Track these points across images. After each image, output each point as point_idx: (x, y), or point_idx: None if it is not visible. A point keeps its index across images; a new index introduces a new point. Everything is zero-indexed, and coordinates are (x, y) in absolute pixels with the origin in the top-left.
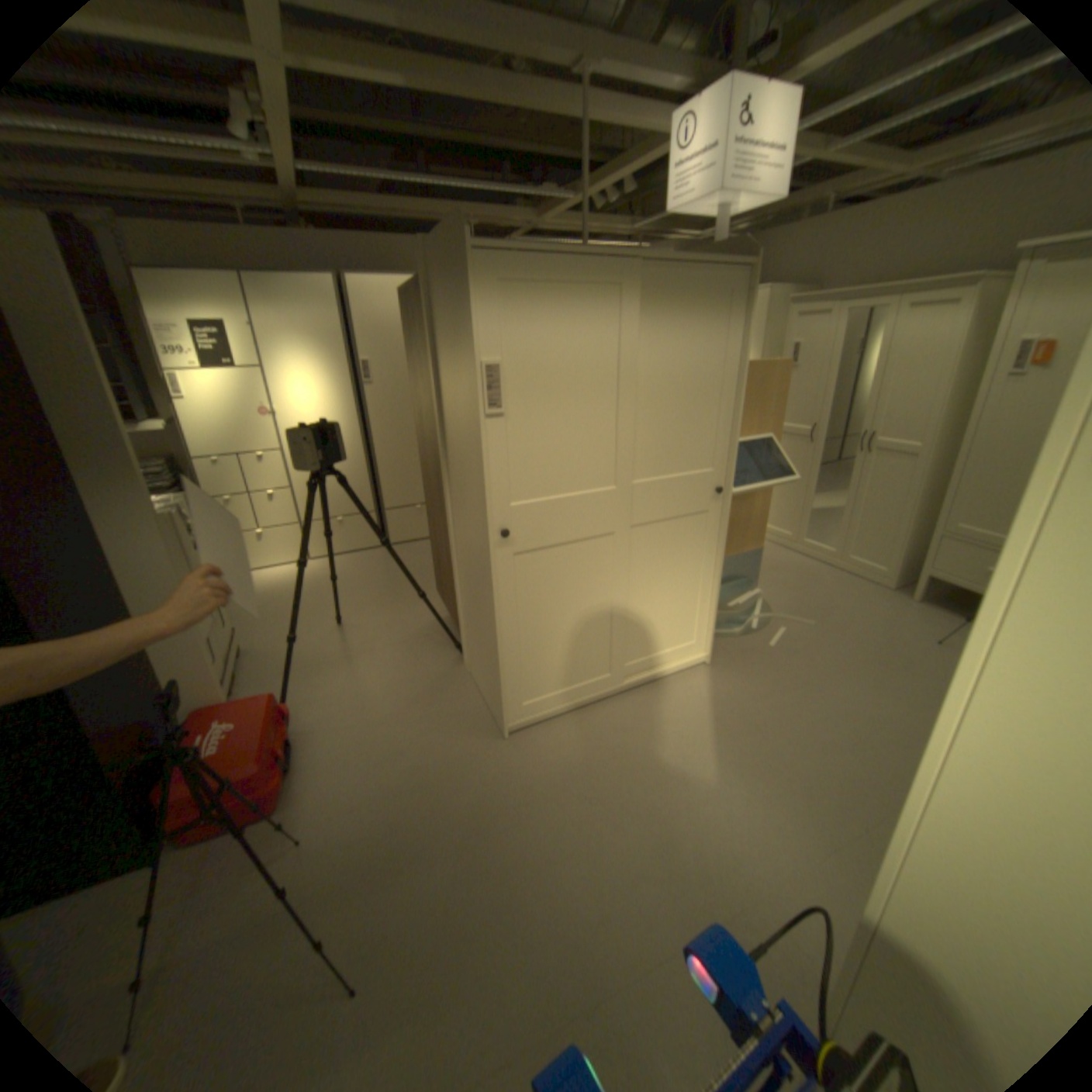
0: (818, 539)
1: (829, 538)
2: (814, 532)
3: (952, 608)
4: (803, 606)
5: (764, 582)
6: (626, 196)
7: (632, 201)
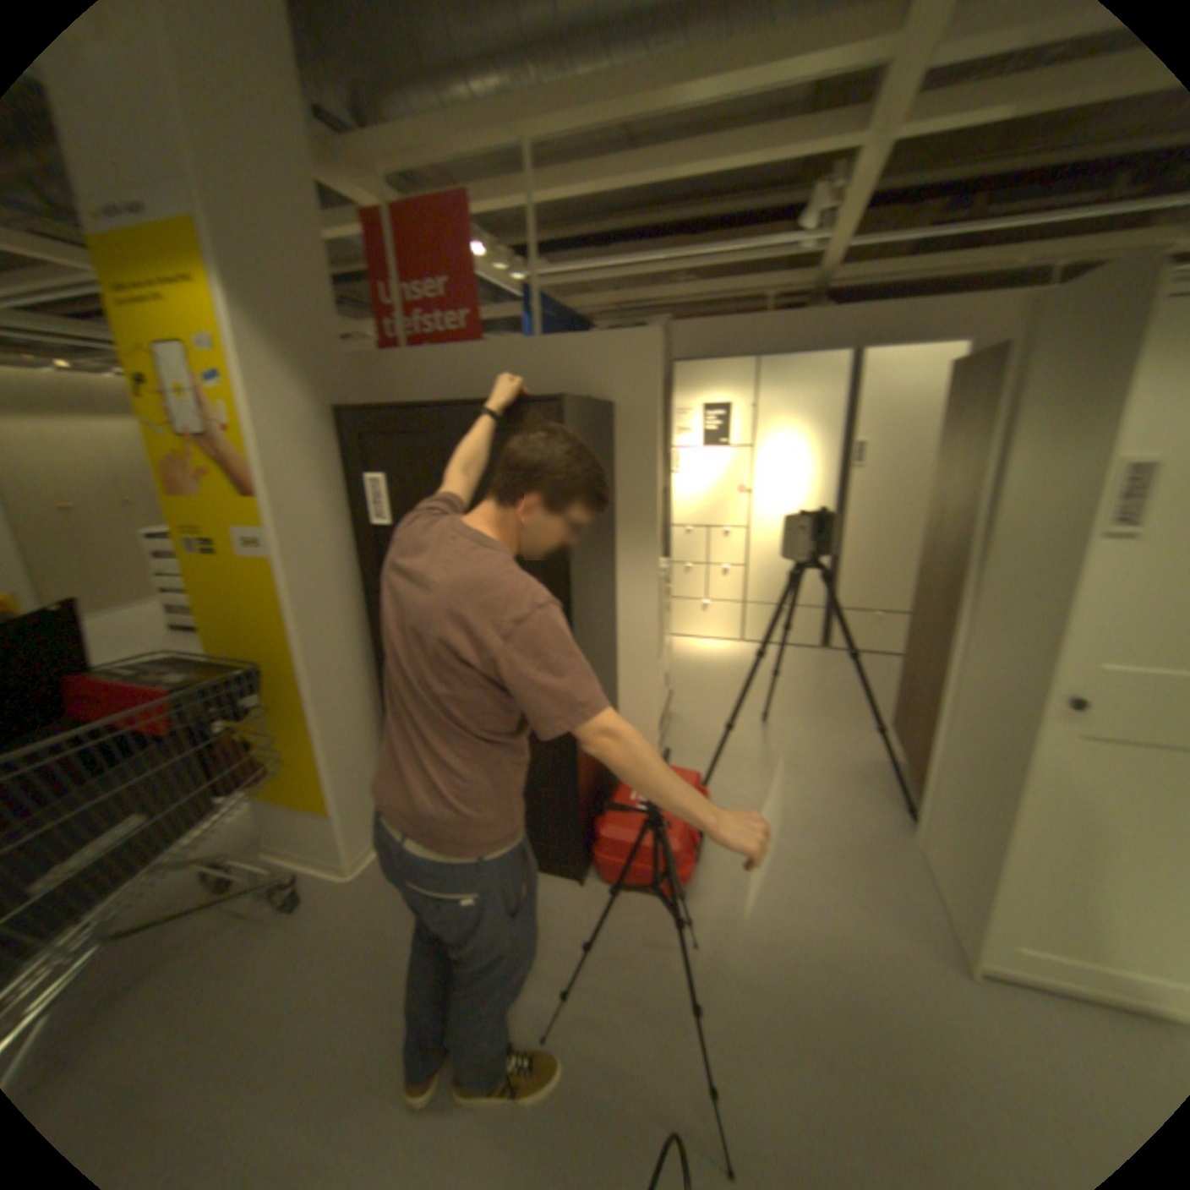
0: None
1: None
2: None
3: None
4: None
5: None
6: None
7: None
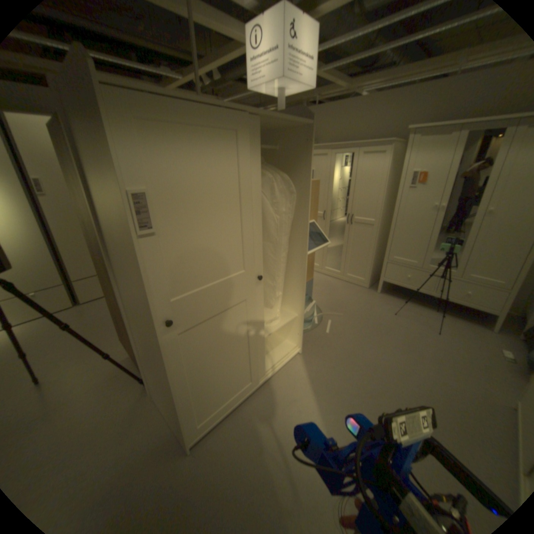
0: (328, 265)
1: (333, 264)
2: (326, 261)
3: (392, 294)
4: (333, 304)
5: (312, 293)
6: (212, 85)
7: (215, 88)
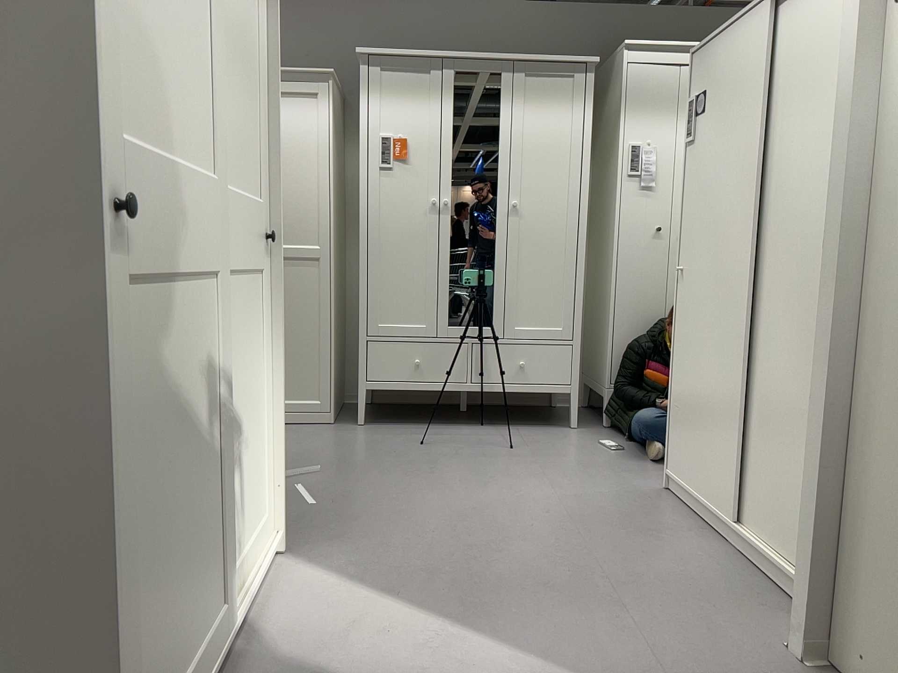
0: None
1: None
2: None
3: (388, 421)
4: None
5: None
6: None
7: None
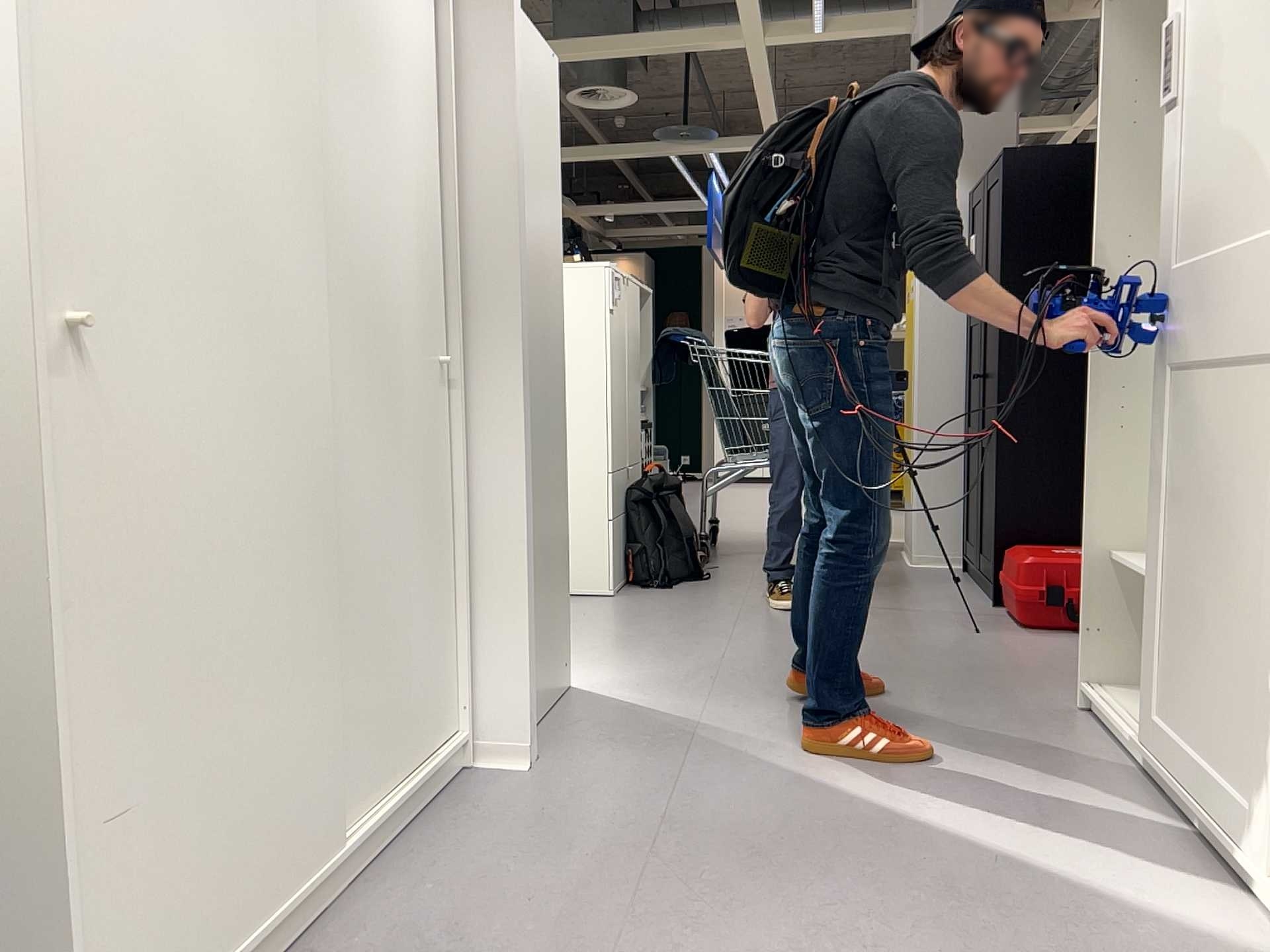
0: None
1: None
2: None
3: None
4: None
5: None
6: None
7: None
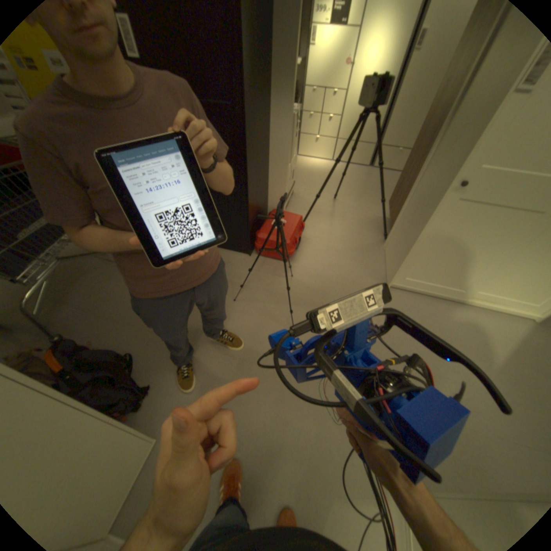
0: None
1: None
2: None
3: None
4: None
5: None
6: None
7: None
